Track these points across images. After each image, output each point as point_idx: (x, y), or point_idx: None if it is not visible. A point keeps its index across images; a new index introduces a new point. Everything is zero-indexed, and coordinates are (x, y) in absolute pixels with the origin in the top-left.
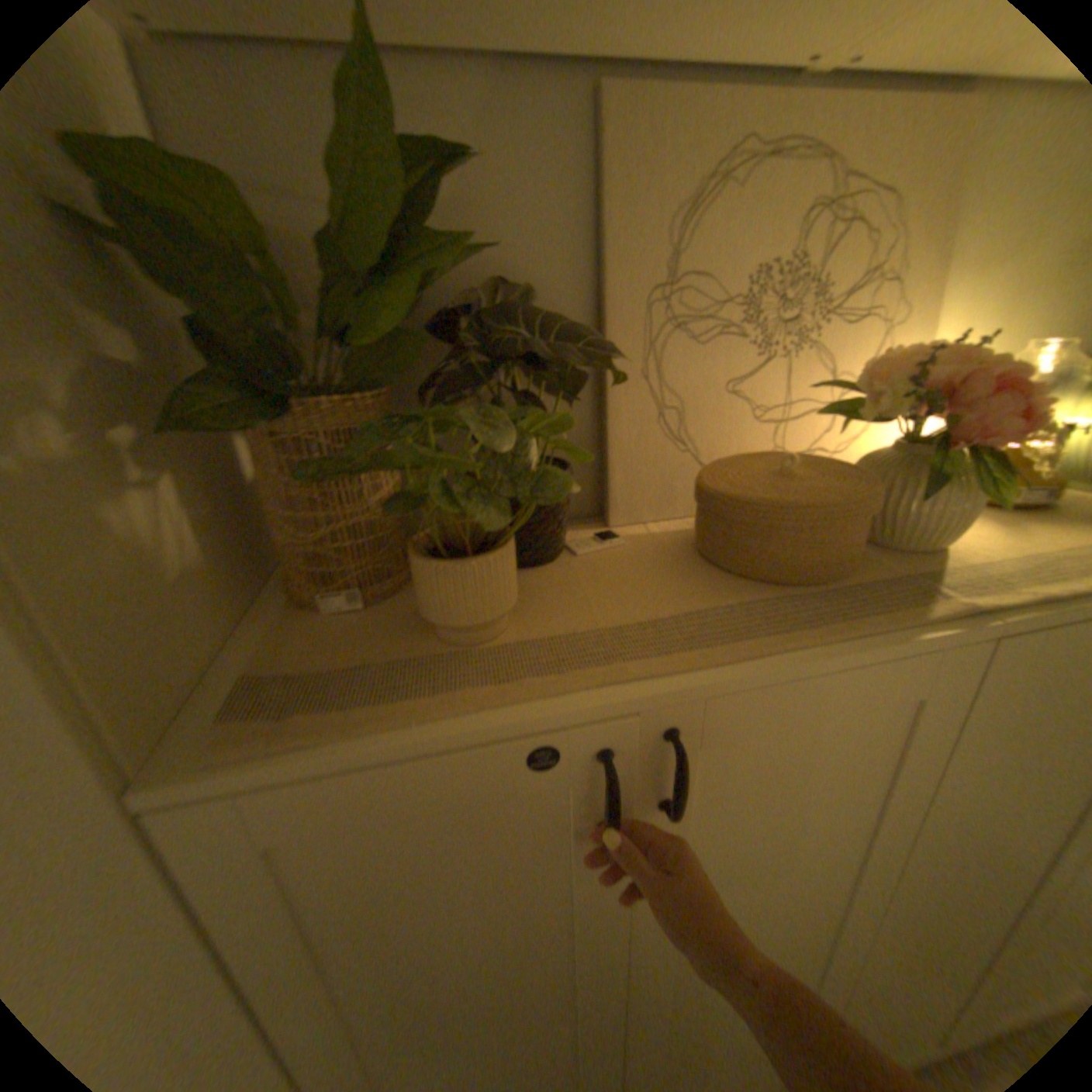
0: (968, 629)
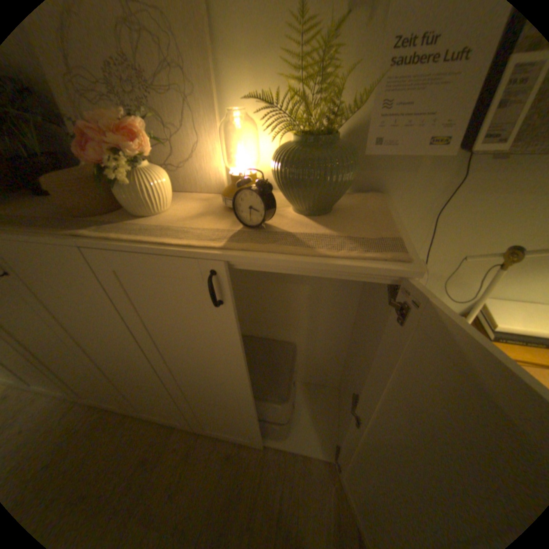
0: (53, 237)
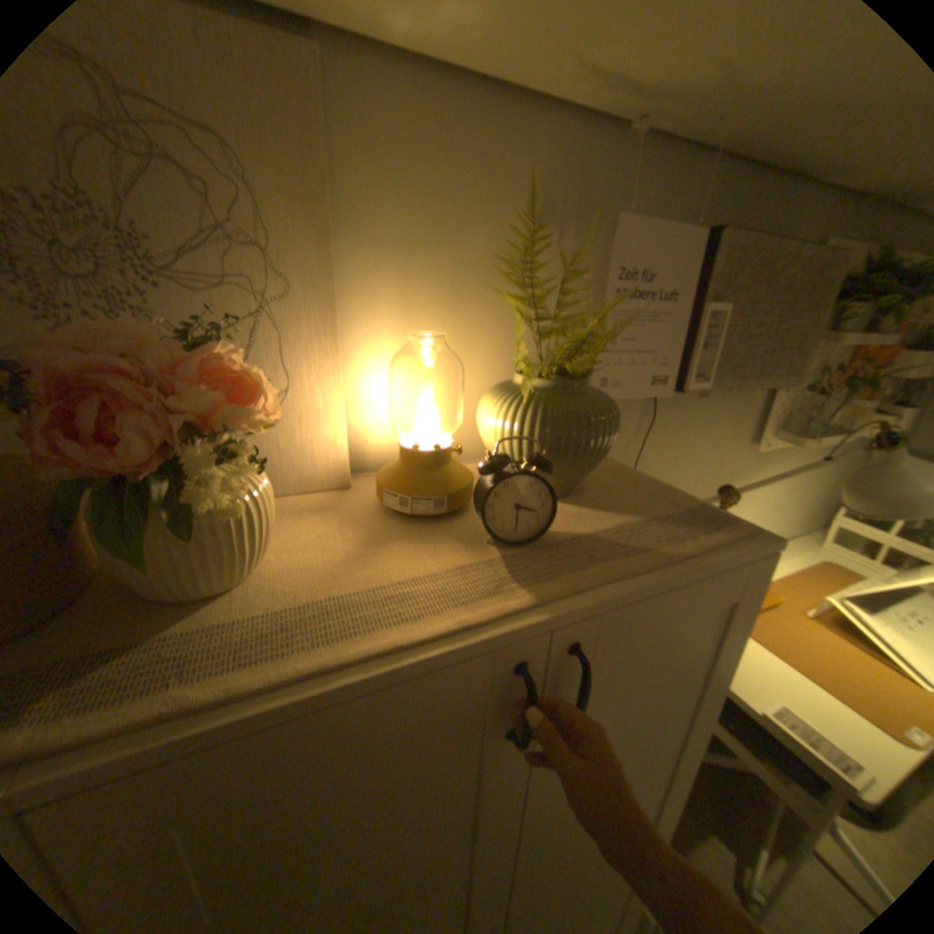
0: None
